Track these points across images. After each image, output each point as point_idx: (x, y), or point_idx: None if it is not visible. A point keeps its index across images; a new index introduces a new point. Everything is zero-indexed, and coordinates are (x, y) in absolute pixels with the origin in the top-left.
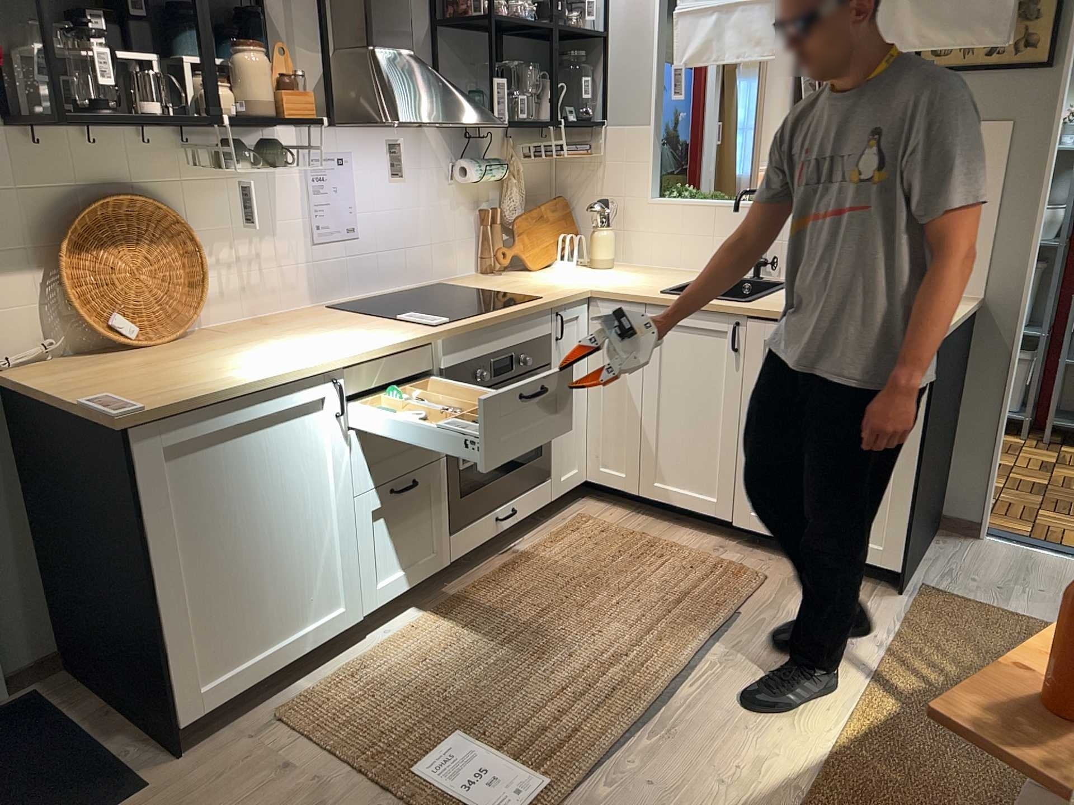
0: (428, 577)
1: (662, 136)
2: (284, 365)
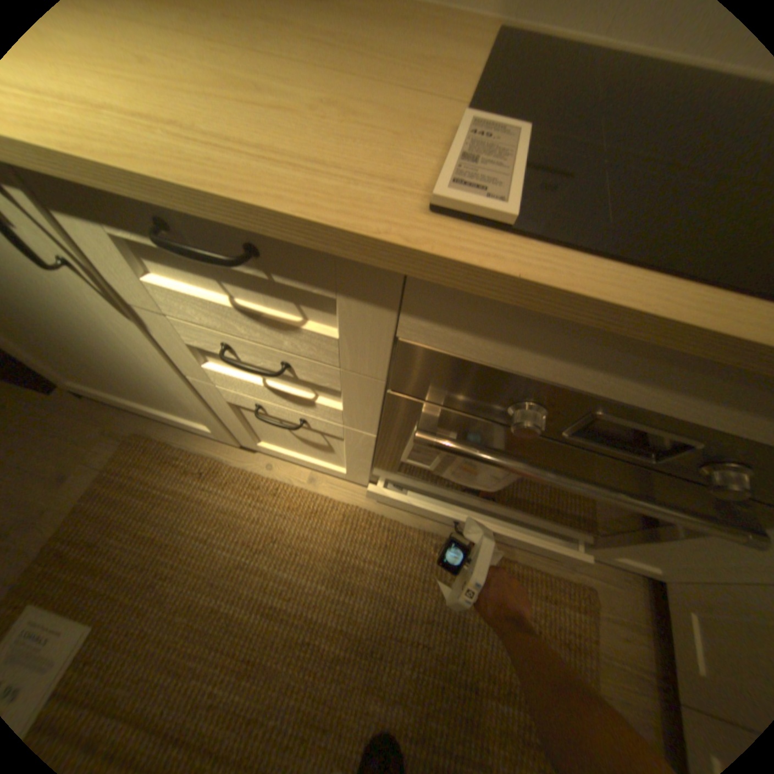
0: (331, 472)
1: None
2: None
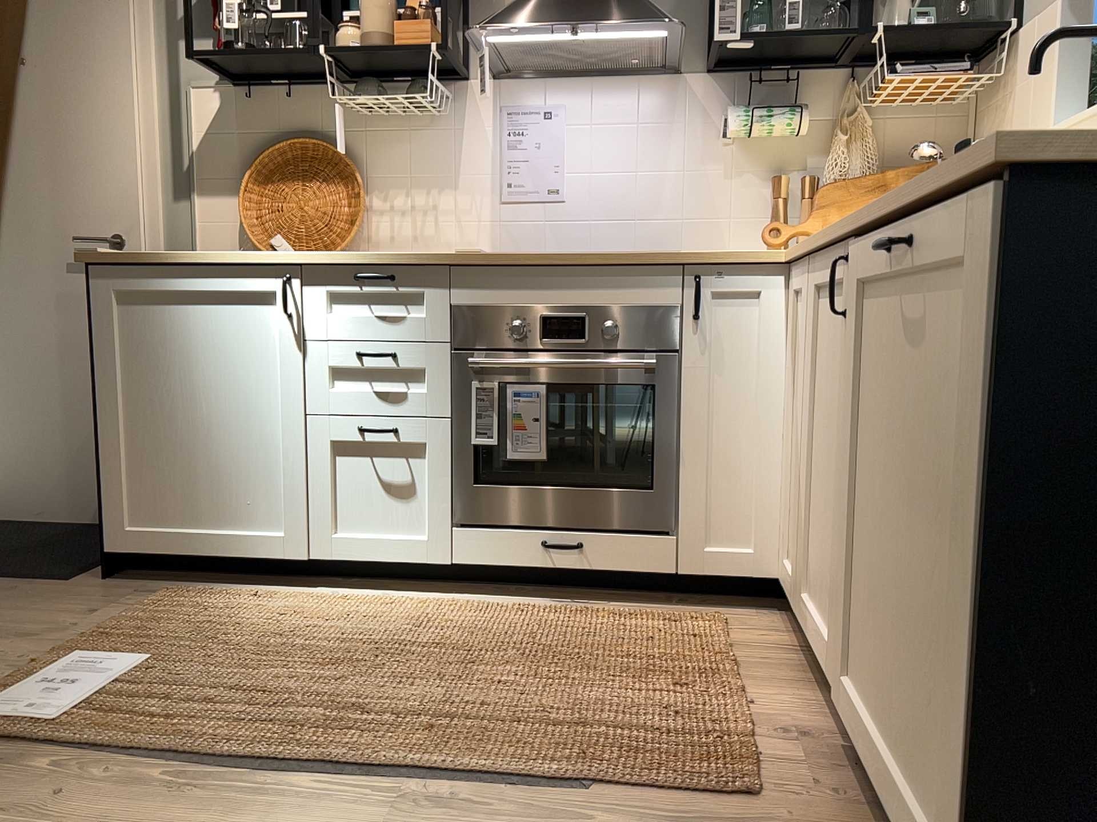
0: (409, 560)
1: (1088, 13)
2: (251, 254)
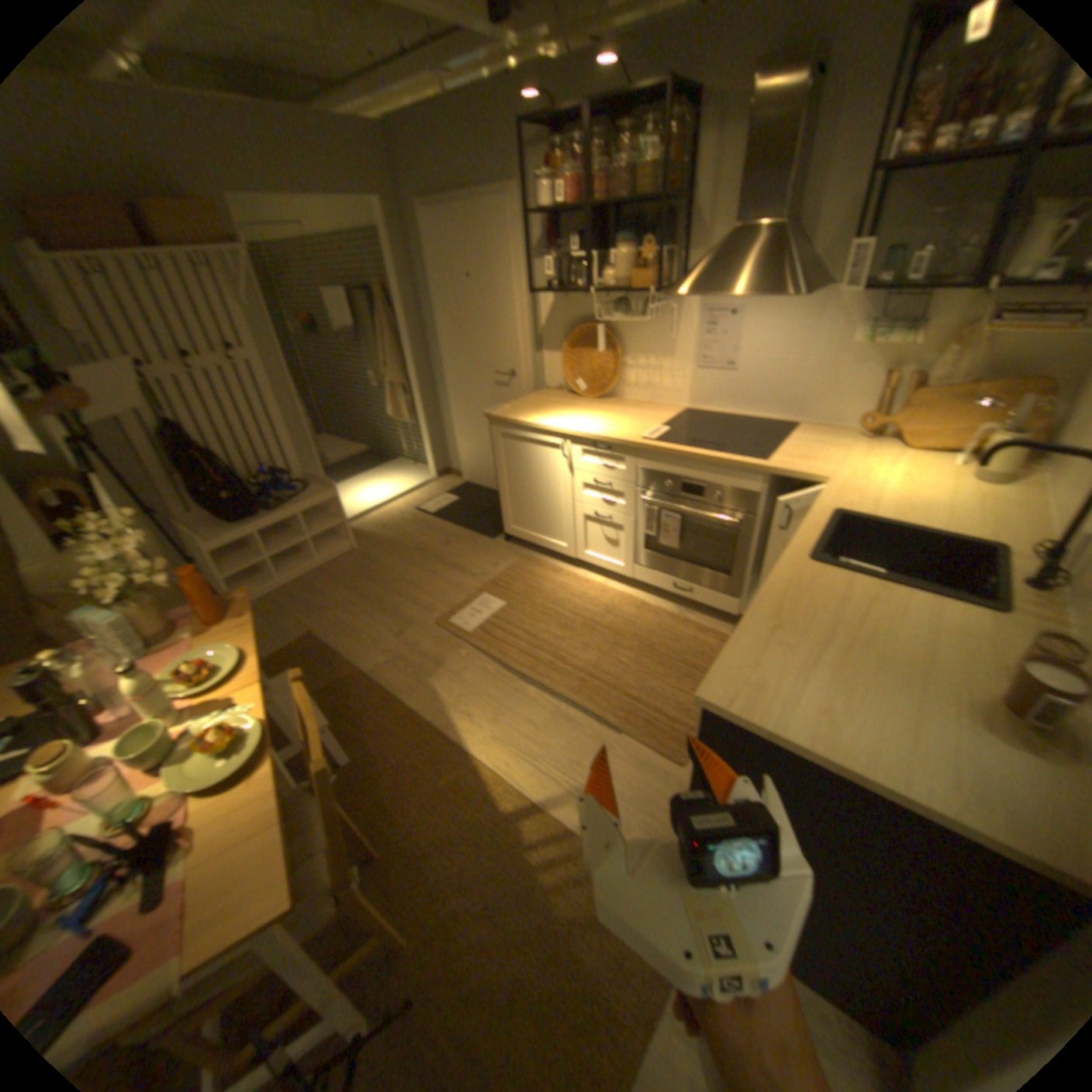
0: (613, 570)
1: None
2: (549, 422)
